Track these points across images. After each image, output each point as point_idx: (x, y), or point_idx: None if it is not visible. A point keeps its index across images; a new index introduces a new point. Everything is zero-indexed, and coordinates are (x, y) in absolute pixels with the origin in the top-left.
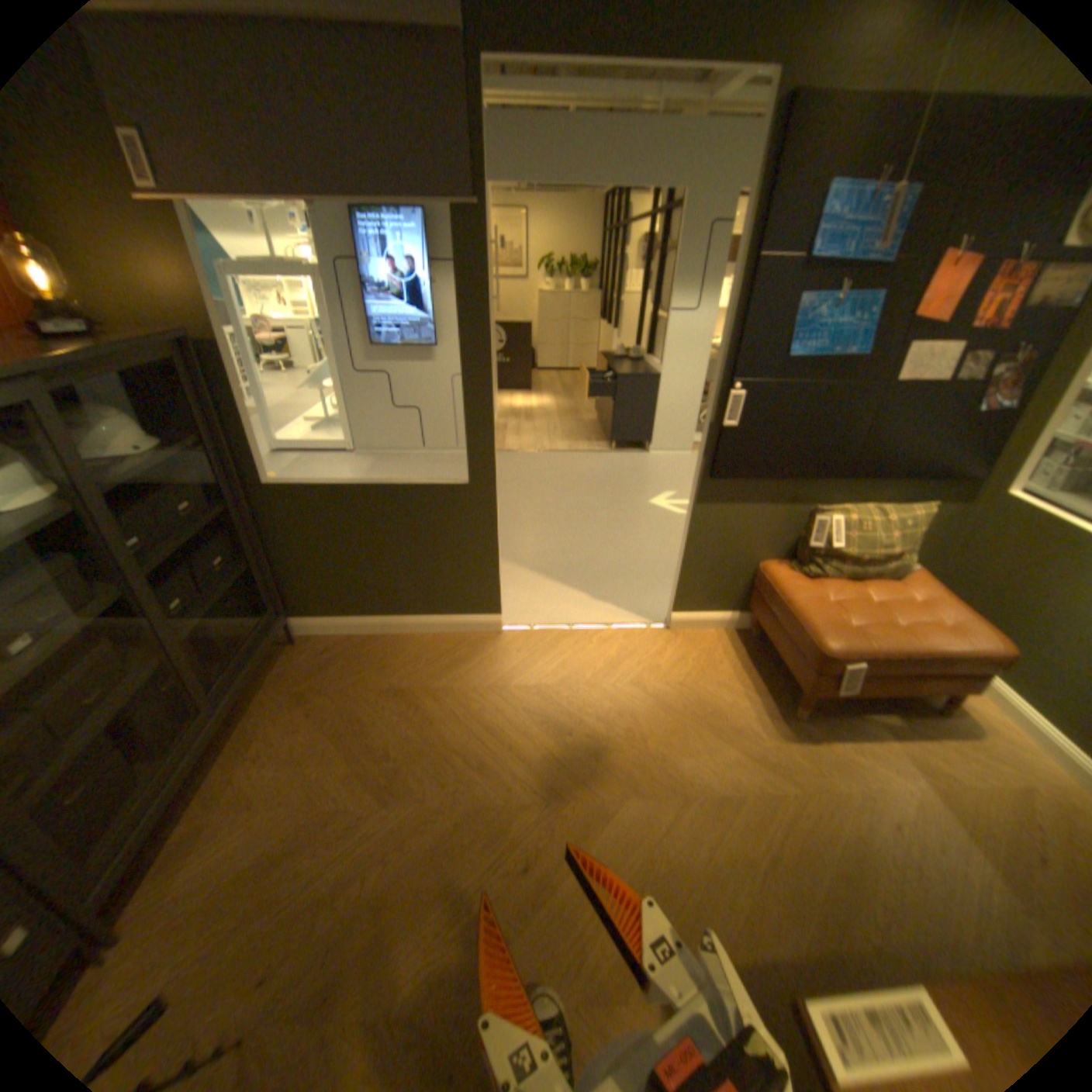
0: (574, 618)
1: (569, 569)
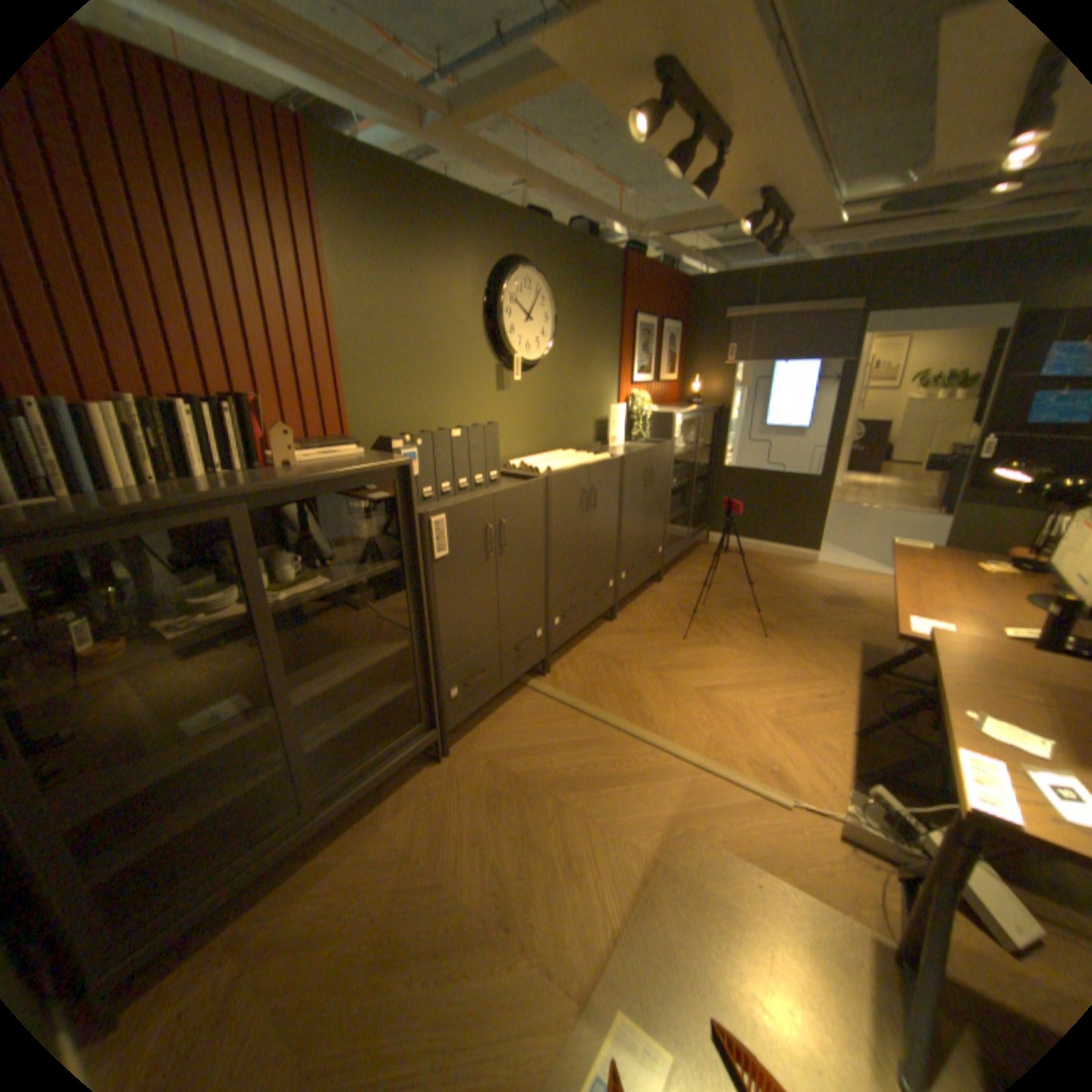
0: (866, 569)
1: (871, 555)
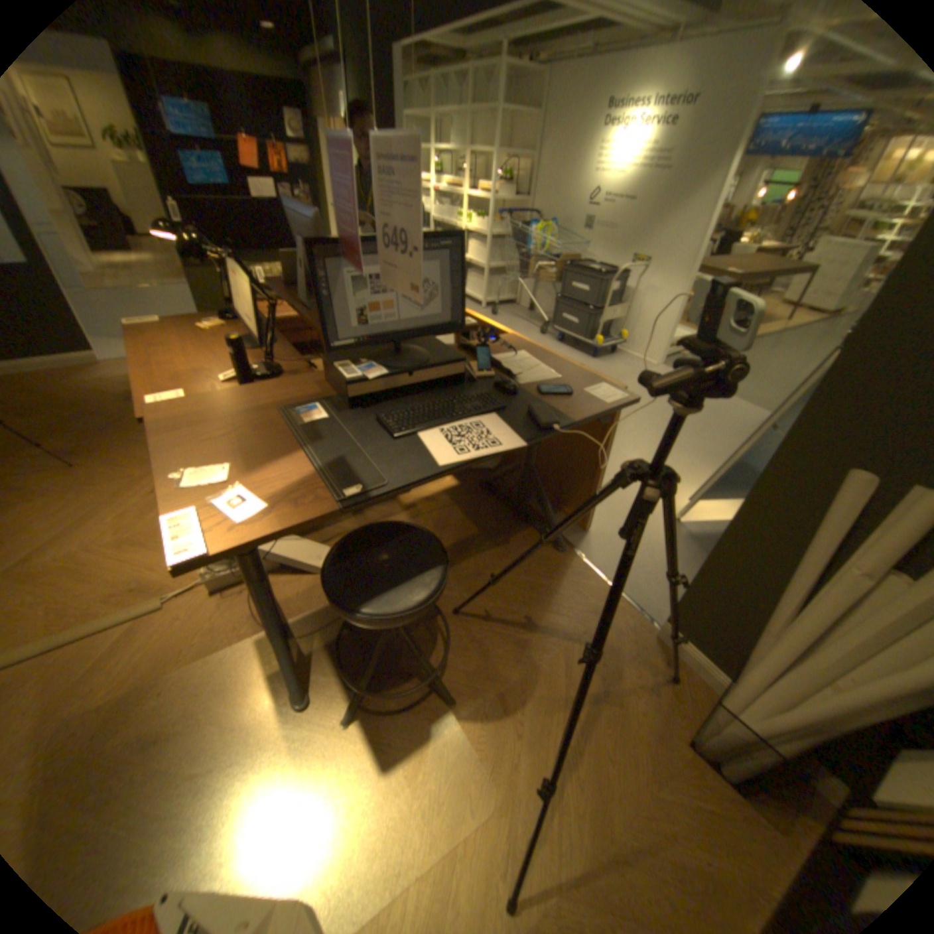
0: None
1: None
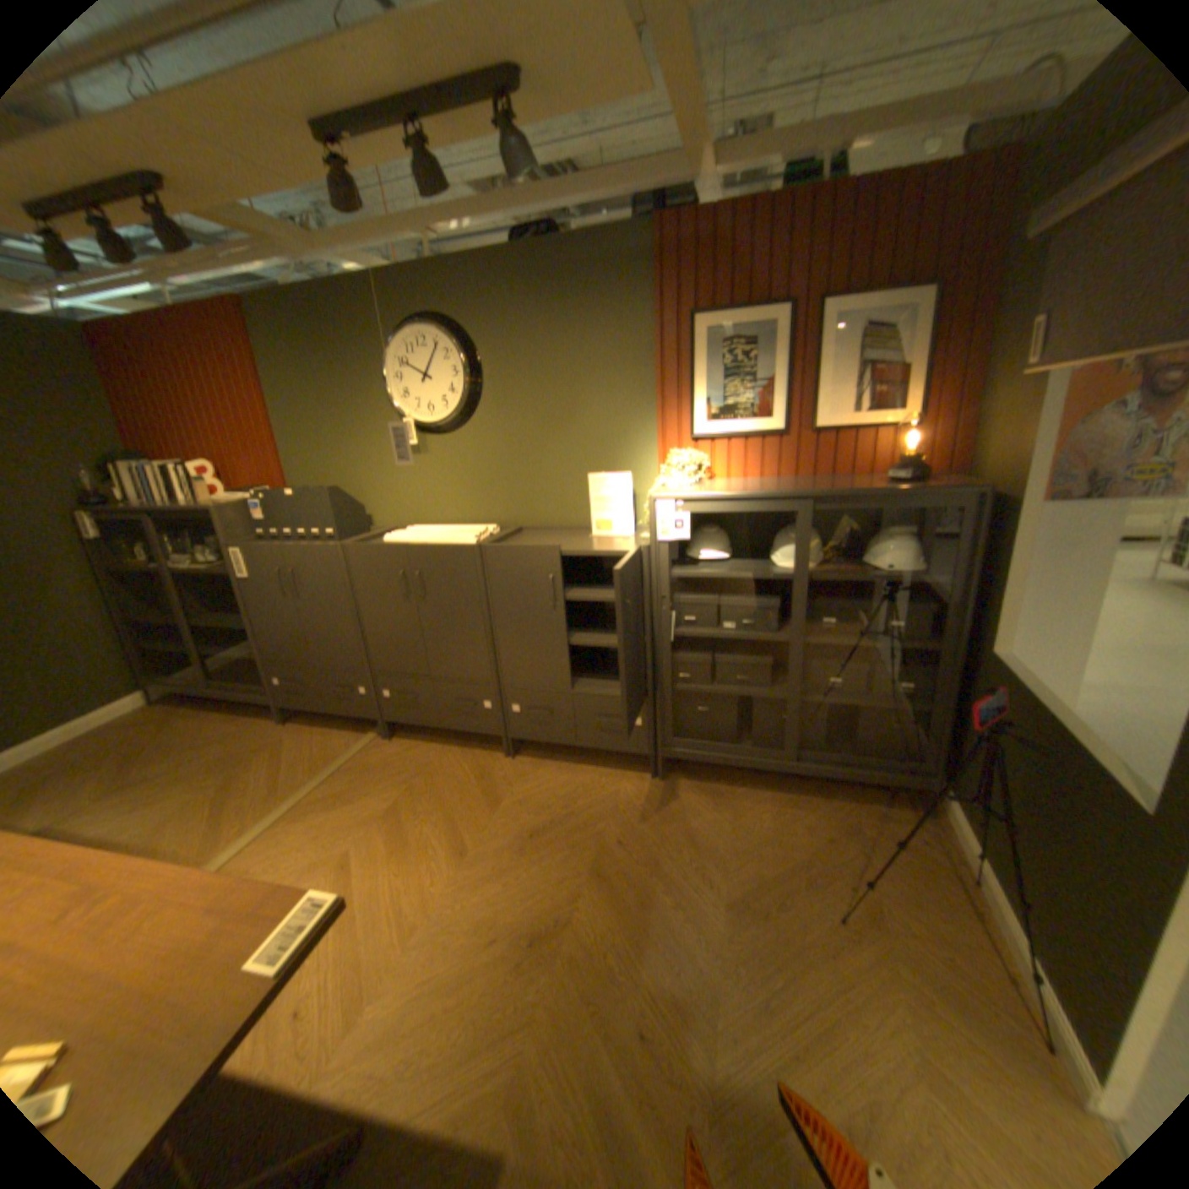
0: None
1: None
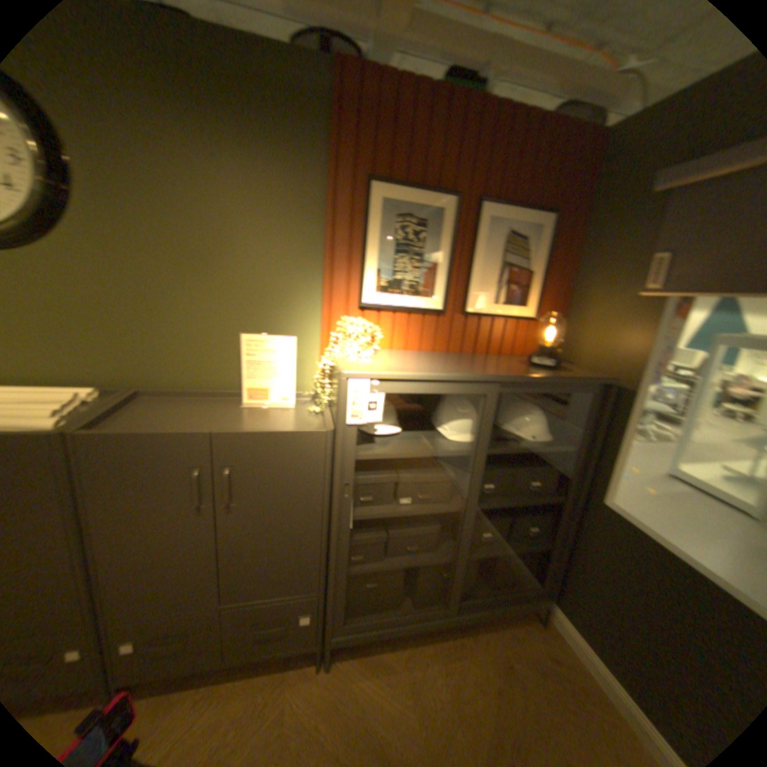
0: None
1: None
